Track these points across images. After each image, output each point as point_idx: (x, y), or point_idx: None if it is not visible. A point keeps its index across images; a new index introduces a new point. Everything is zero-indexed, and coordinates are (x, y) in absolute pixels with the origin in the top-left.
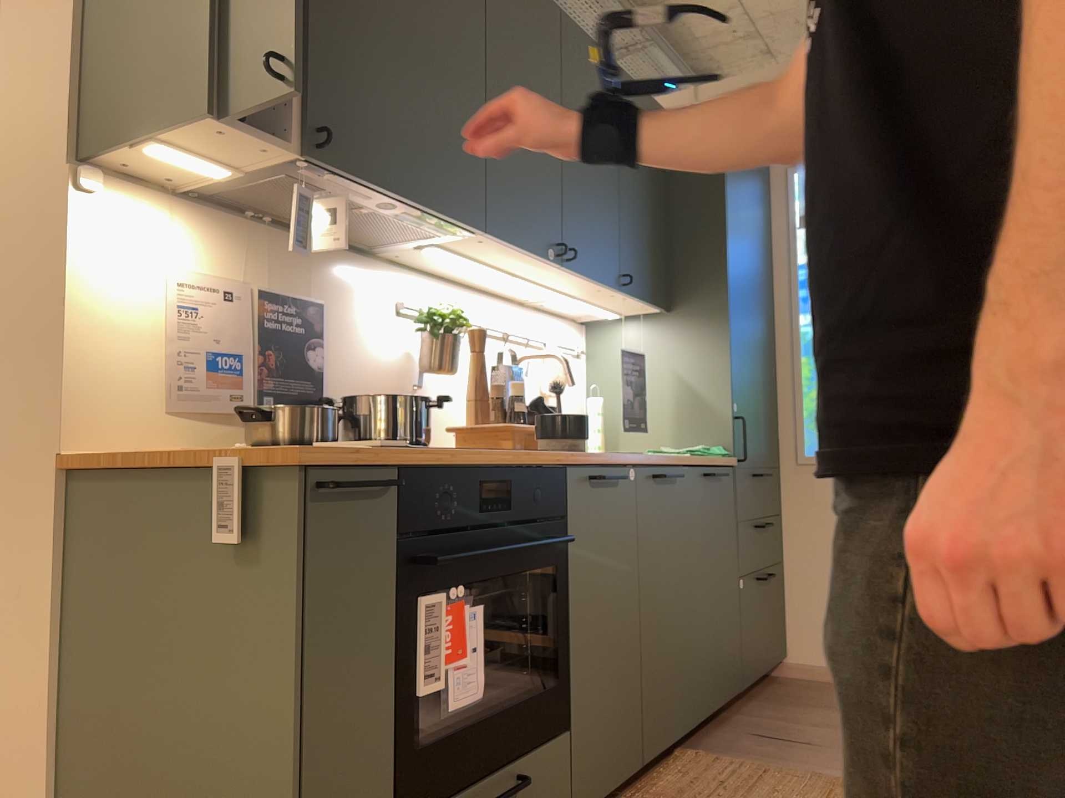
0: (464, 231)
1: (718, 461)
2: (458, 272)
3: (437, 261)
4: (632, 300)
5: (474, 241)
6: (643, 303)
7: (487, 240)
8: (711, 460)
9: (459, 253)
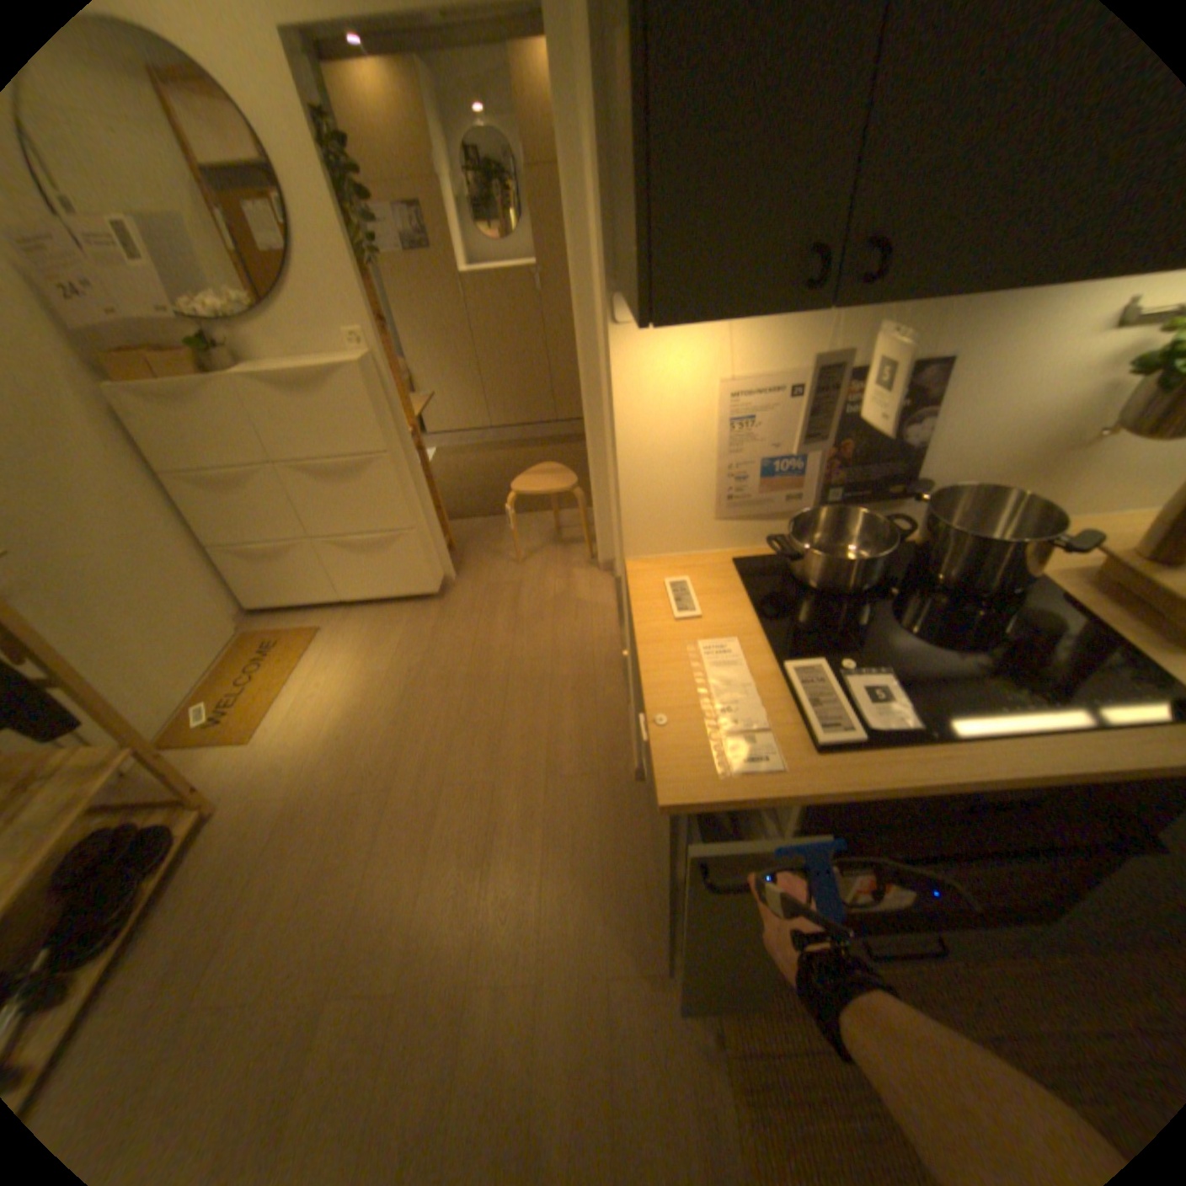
0: None
1: None
2: None
3: None
4: None
5: None
6: None
7: None
8: None
9: None
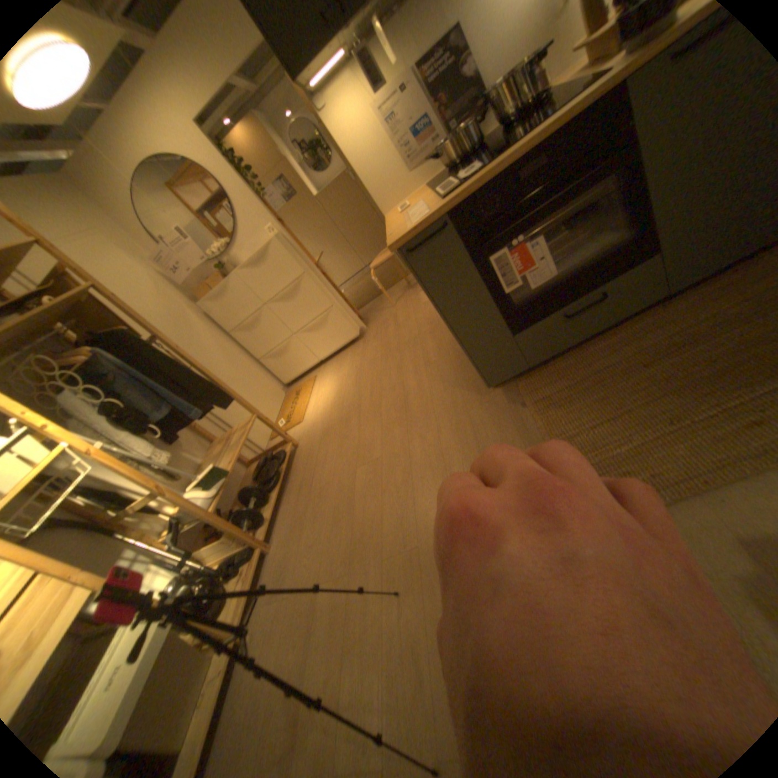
0: None
1: None
2: None
3: None
4: None
5: None
6: None
7: None
8: None
9: None
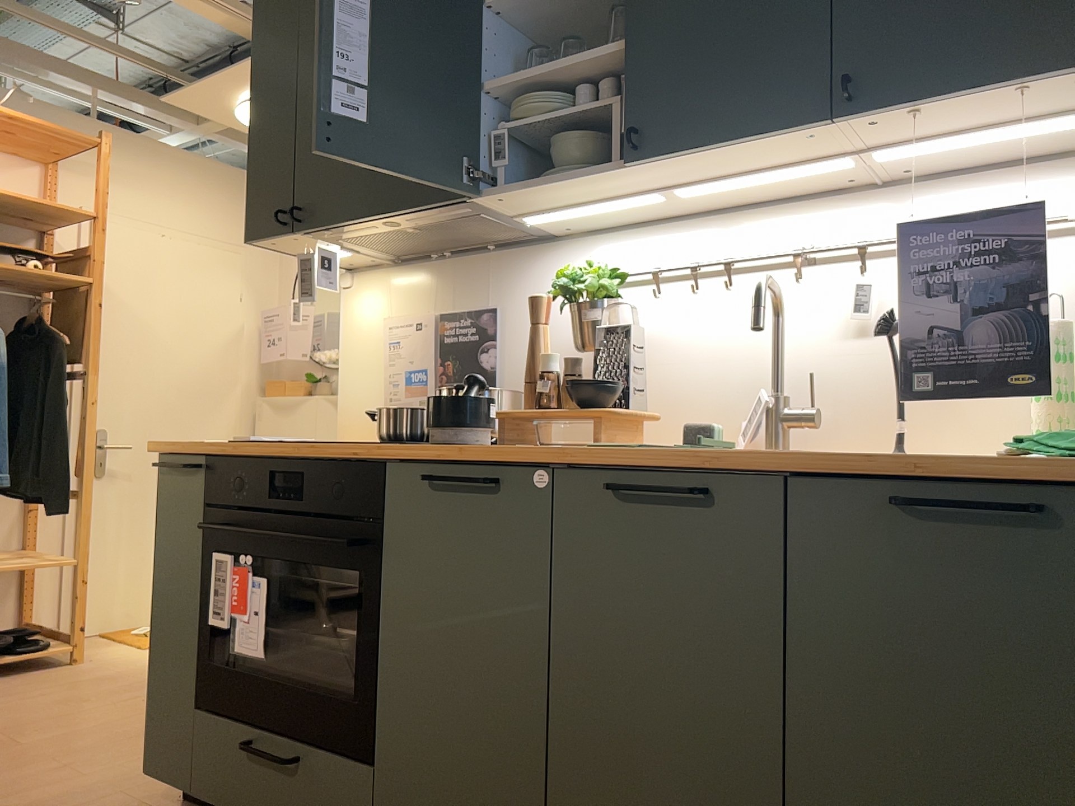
0: (474, 202)
1: (1029, 470)
2: (659, 210)
3: (604, 215)
4: (959, 104)
5: (509, 201)
6: (999, 93)
7: (503, 196)
8: (984, 466)
9: (551, 210)
